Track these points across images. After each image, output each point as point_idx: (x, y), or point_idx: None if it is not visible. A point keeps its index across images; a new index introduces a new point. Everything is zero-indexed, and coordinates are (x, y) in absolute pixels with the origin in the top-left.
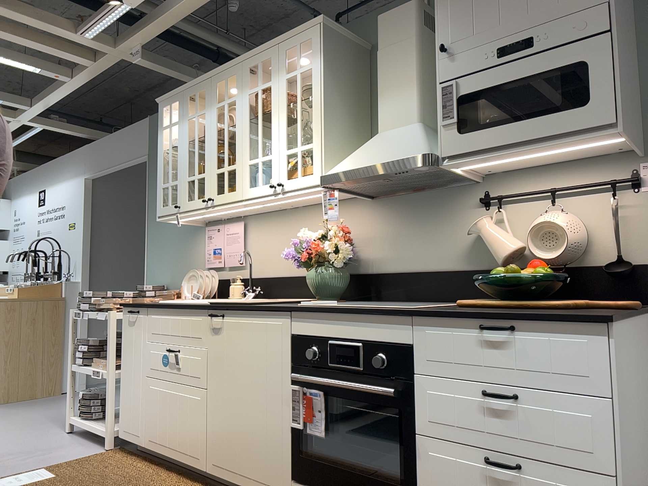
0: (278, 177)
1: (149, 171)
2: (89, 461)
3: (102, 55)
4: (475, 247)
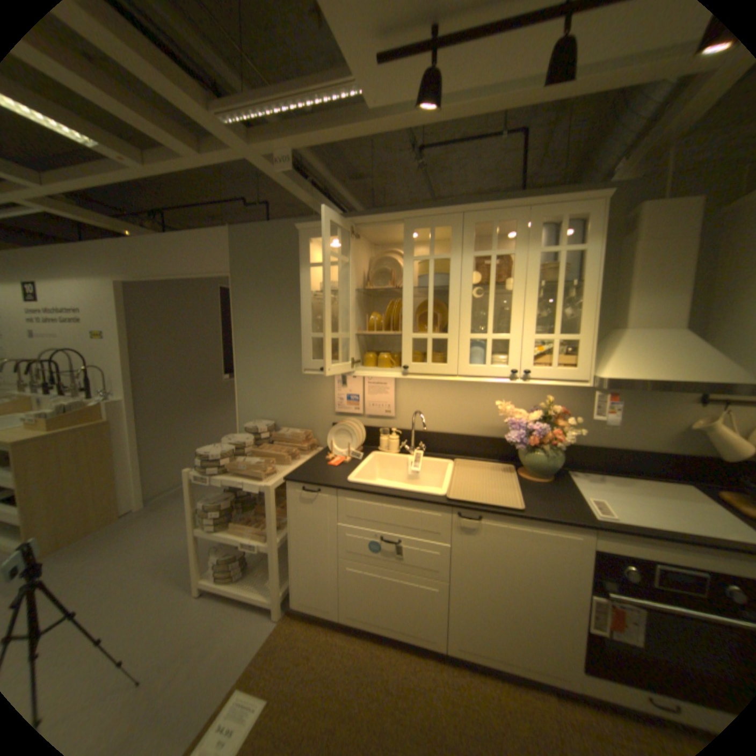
0: (520, 363)
1: (233, 293)
2: (275, 653)
3: (212, 145)
4: (687, 437)
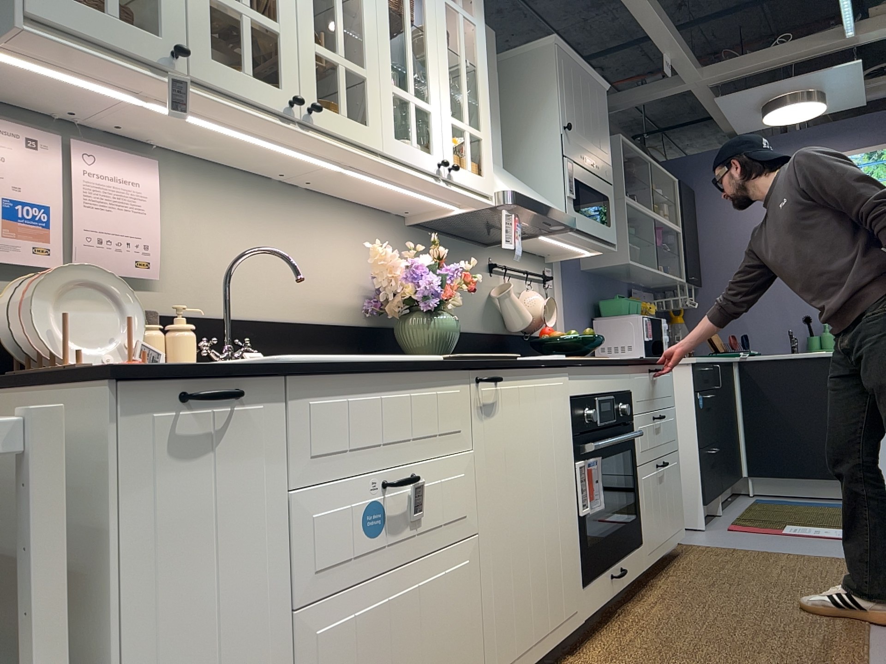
0: (443, 153)
1: None
2: None
3: None
4: (488, 310)
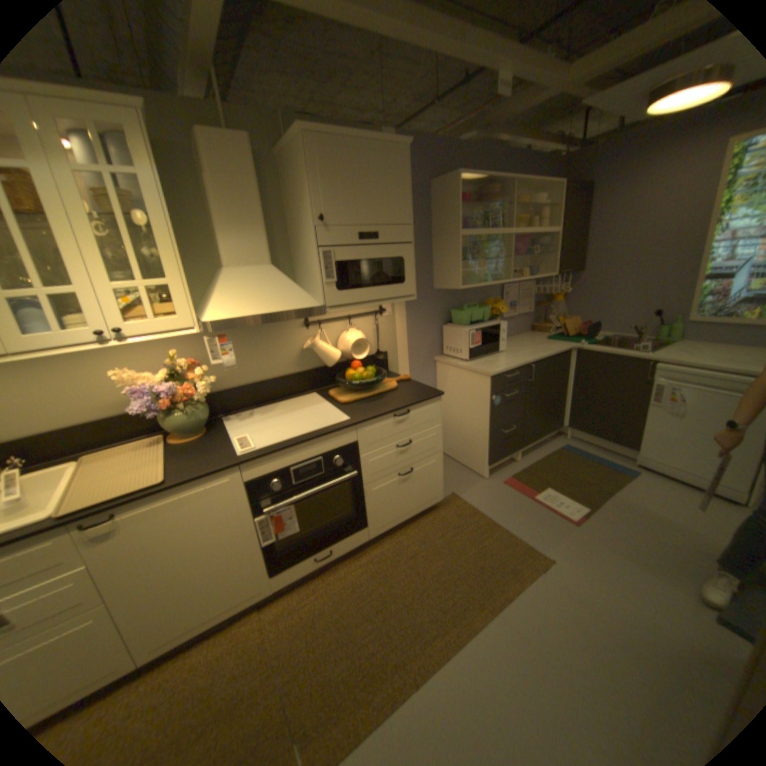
0: (104, 320)
1: None
2: None
3: None
4: (303, 355)
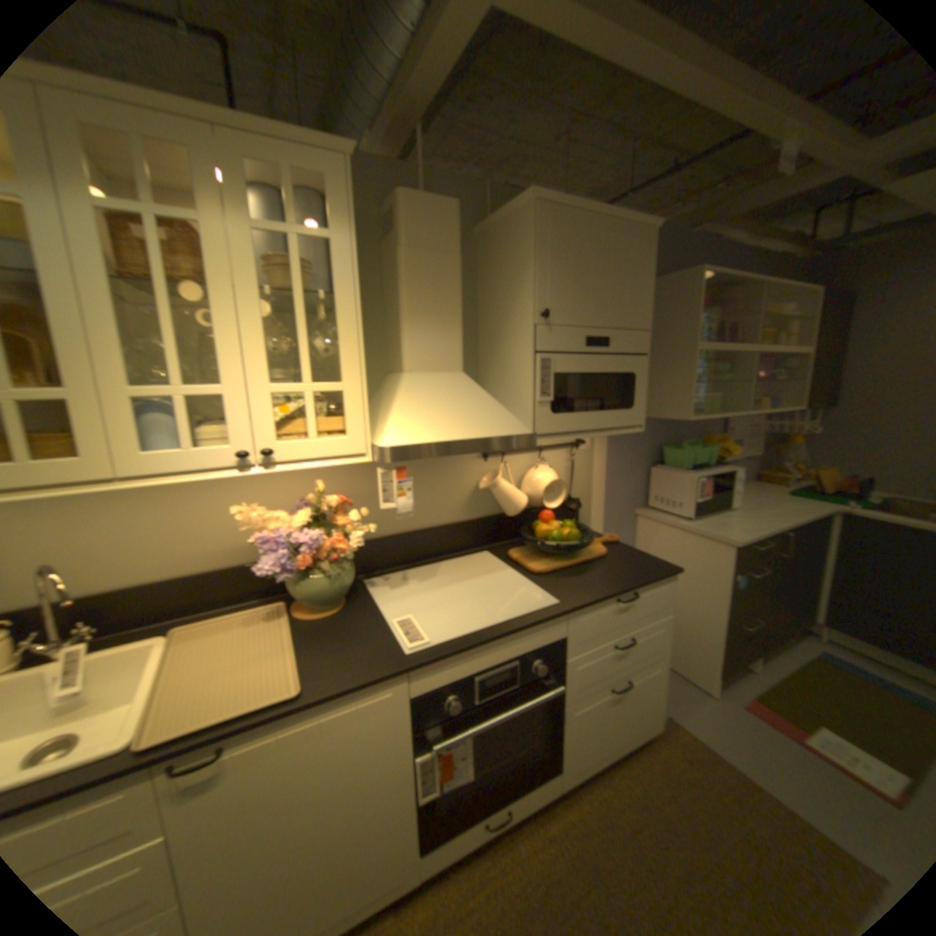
0: (250, 435)
1: None
2: None
3: None
4: (473, 497)
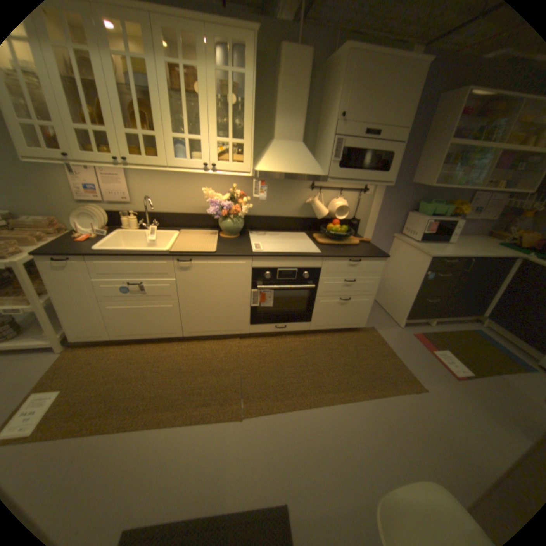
0: (210, 159)
1: None
2: (64, 368)
3: None
4: (304, 207)
